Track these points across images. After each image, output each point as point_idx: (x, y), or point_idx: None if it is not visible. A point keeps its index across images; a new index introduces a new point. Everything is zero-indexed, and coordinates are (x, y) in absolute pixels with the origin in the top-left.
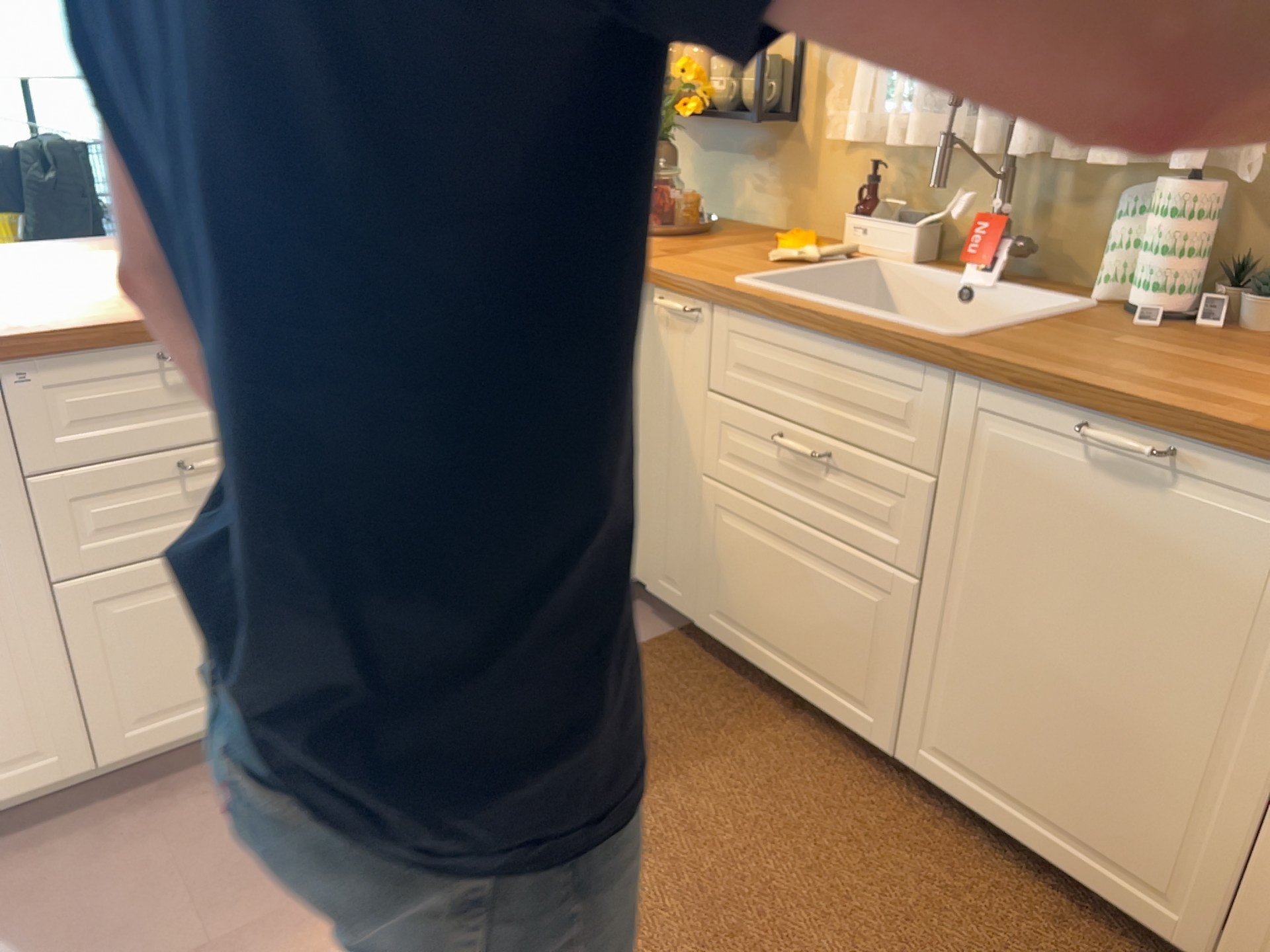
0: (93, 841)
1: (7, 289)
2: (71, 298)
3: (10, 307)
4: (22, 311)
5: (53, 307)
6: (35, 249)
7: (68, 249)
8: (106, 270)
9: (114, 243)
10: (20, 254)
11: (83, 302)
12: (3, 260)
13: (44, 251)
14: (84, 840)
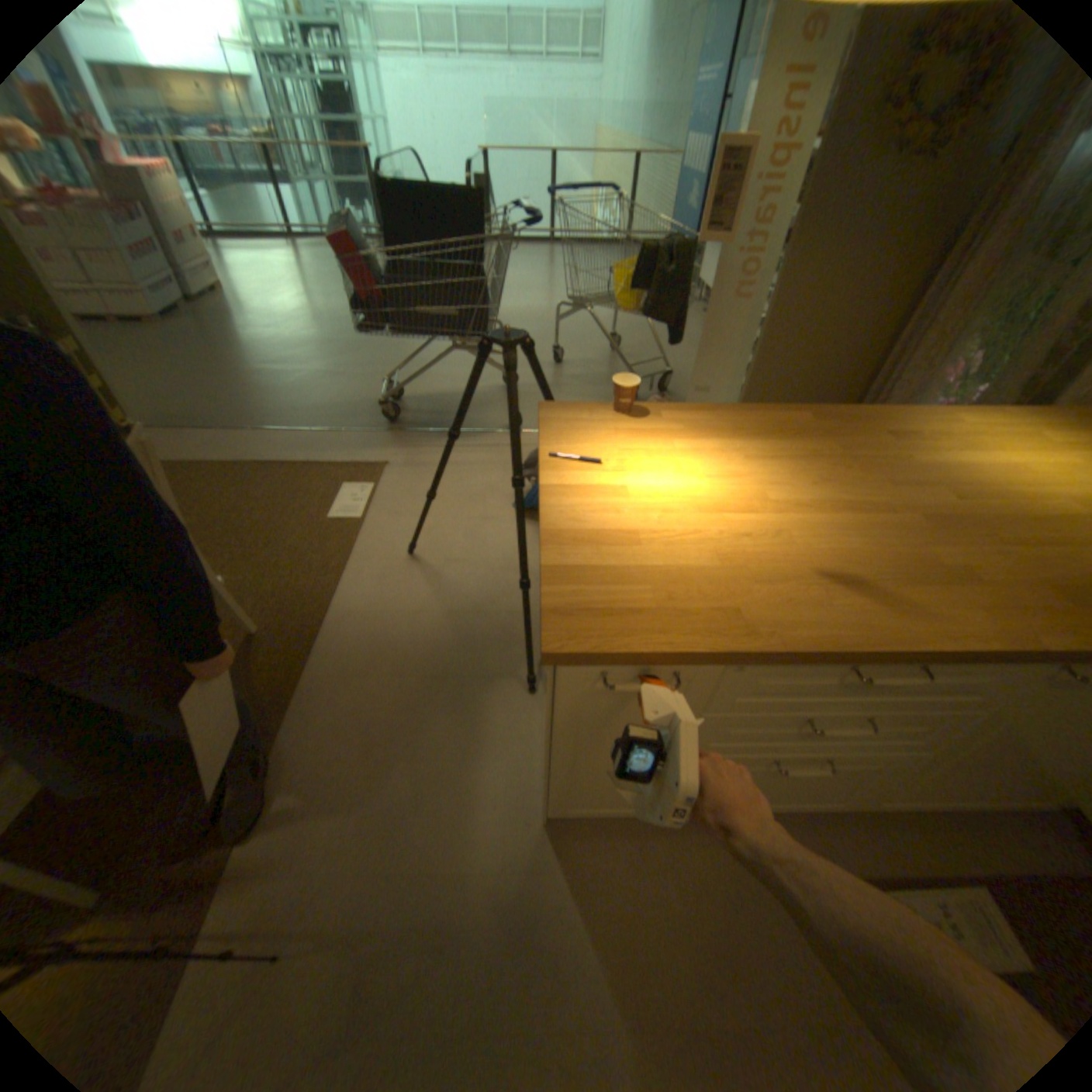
0: (637, 855)
1: (712, 509)
2: (771, 550)
3: (727, 558)
4: (741, 576)
5: (764, 572)
6: (706, 416)
7: (730, 423)
8: (777, 485)
9: (761, 419)
10: (698, 426)
11: (786, 567)
12: (691, 437)
13: (714, 424)
14: (632, 850)
